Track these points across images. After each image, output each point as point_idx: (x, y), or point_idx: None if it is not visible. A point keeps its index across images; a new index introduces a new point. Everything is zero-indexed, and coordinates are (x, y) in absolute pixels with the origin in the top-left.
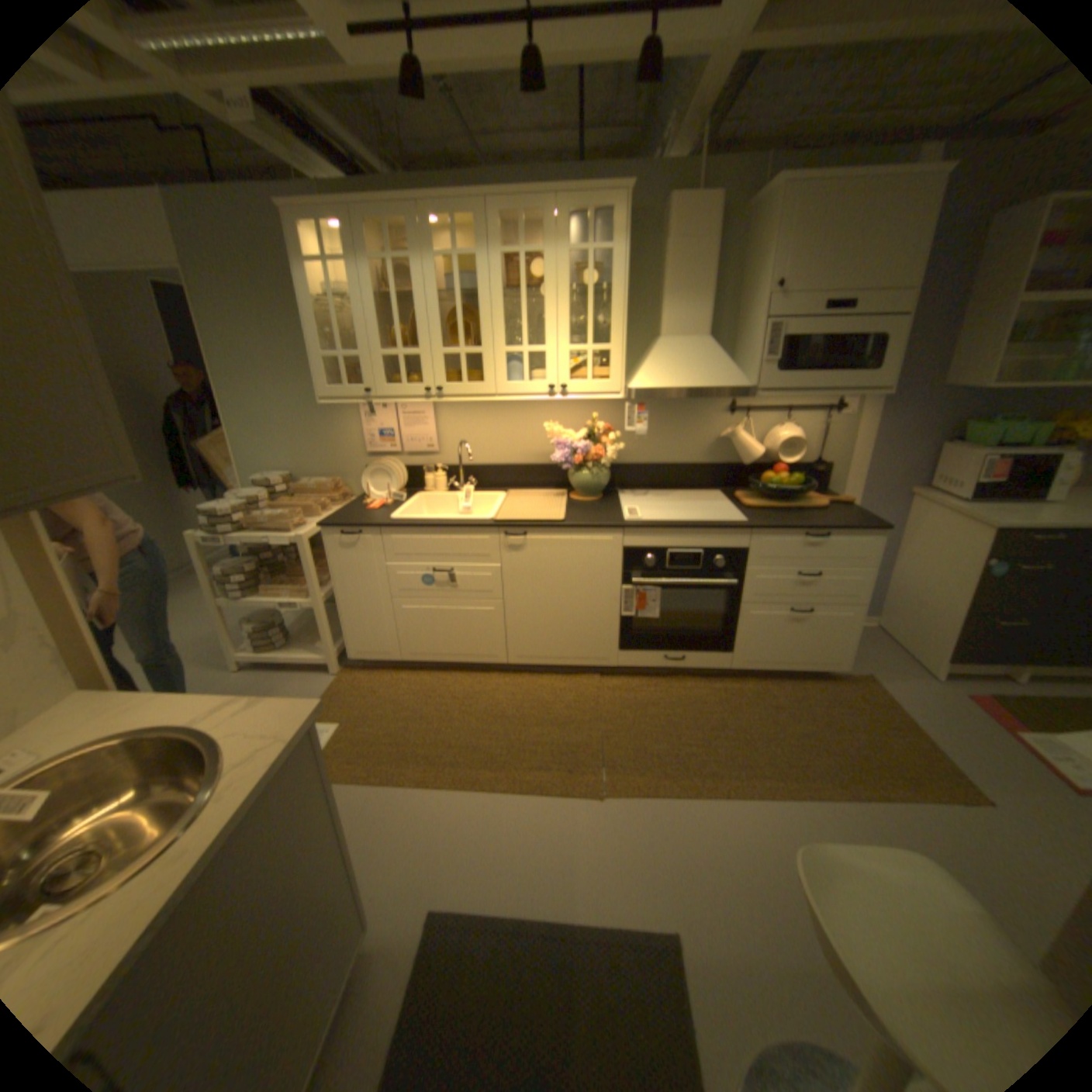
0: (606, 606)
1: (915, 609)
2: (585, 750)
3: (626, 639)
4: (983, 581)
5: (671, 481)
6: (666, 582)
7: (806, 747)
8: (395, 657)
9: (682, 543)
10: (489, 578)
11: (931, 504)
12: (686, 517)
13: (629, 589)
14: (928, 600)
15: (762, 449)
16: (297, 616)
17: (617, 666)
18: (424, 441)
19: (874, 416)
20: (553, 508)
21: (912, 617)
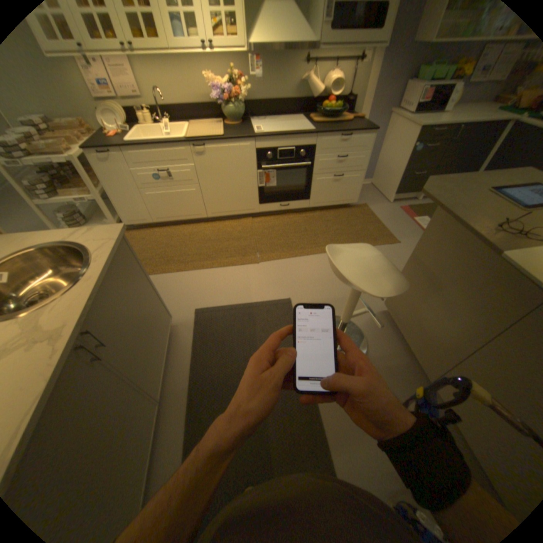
0: (251, 182)
1: (385, 172)
2: (249, 247)
3: (262, 198)
4: (412, 153)
5: (278, 110)
6: (278, 166)
7: (337, 233)
8: (150, 221)
9: (285, 144)
10: (189, 173)
11: (398, 116)
12: (286, 129)
13: (261, 172)
14: (391, 166)
15: (323, 87)
16: (86, 208)
17: (259, 212)
18: (129, 88)
19: (378, 63)
20: (216, 129)
21: (384, 176)
